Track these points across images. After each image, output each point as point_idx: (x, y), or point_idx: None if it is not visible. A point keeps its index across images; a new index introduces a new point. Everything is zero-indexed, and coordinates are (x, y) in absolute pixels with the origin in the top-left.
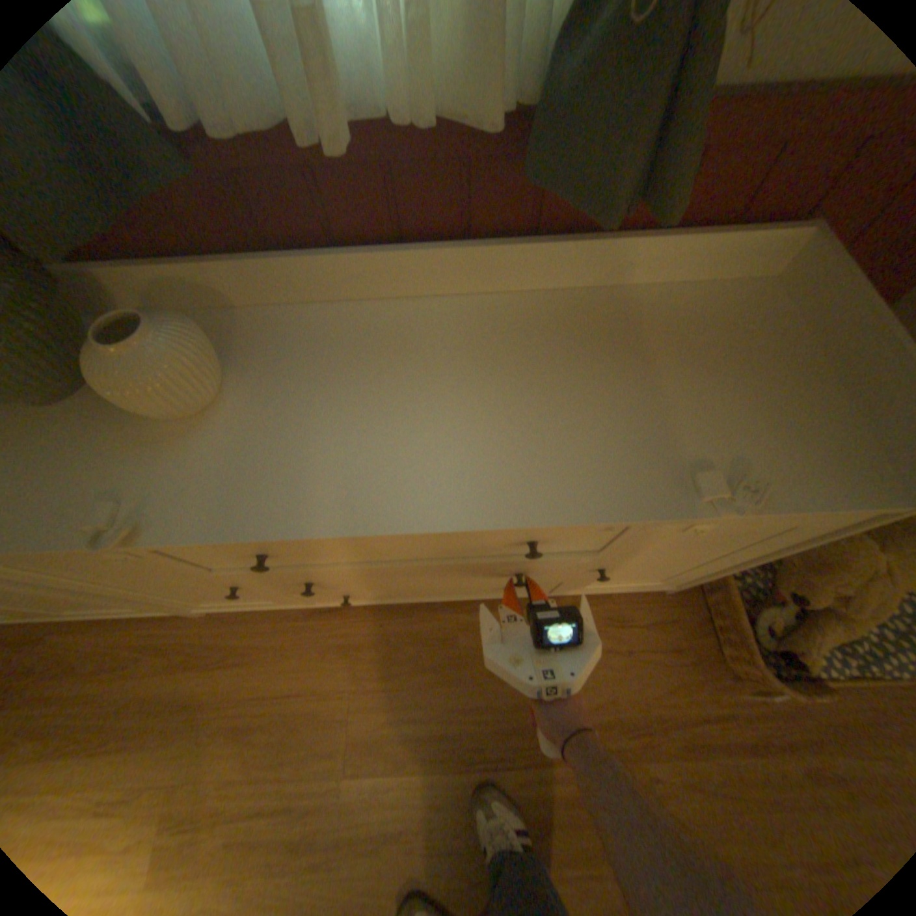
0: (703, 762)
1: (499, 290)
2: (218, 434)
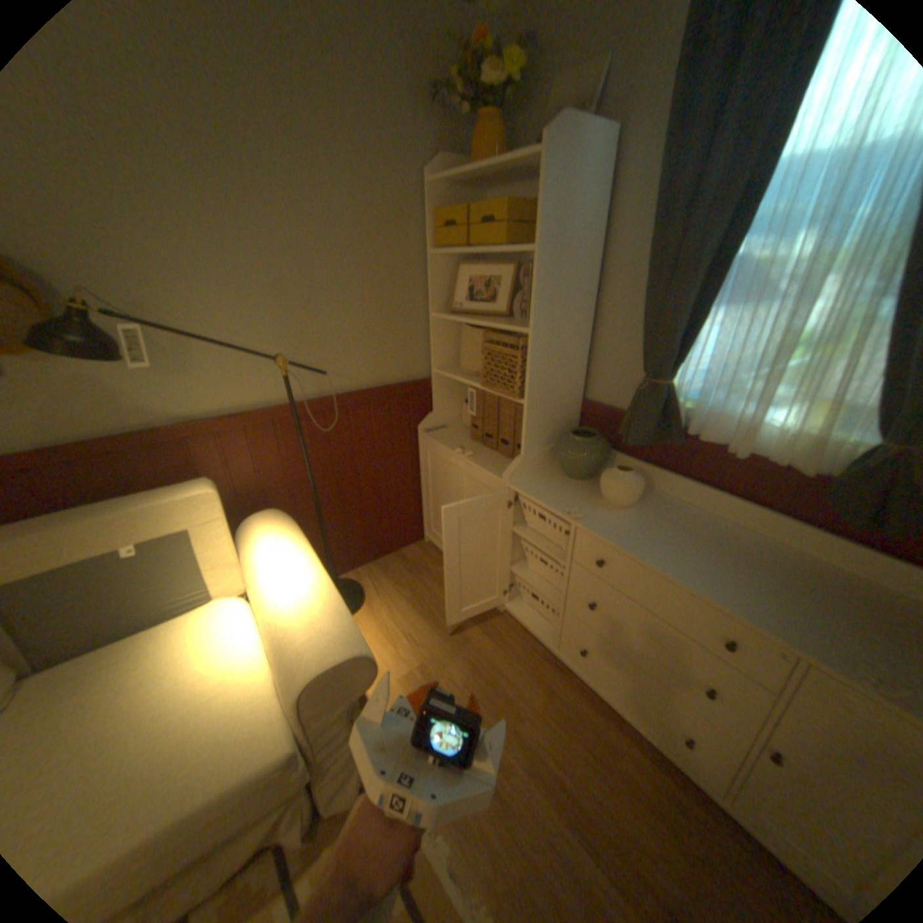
0: None
1: (795, 548)
2: (622, 516)
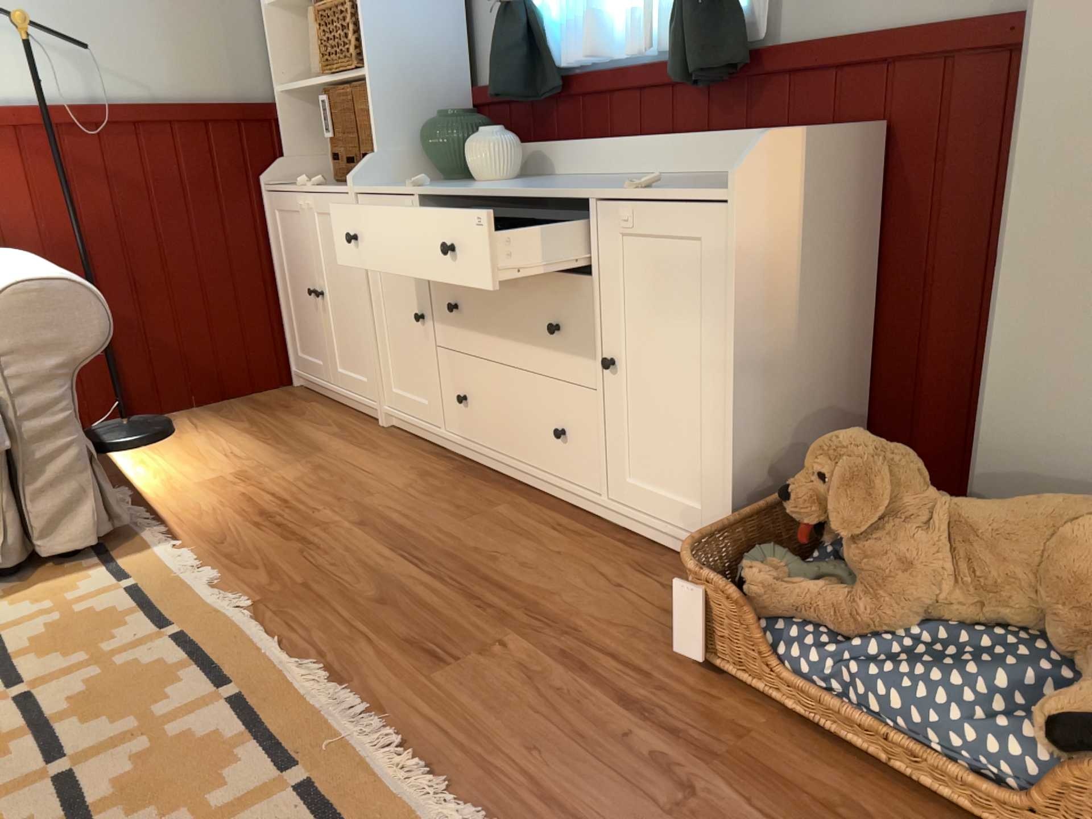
0: (560, 669)
1: (674, 174)
2: (482, 184)
